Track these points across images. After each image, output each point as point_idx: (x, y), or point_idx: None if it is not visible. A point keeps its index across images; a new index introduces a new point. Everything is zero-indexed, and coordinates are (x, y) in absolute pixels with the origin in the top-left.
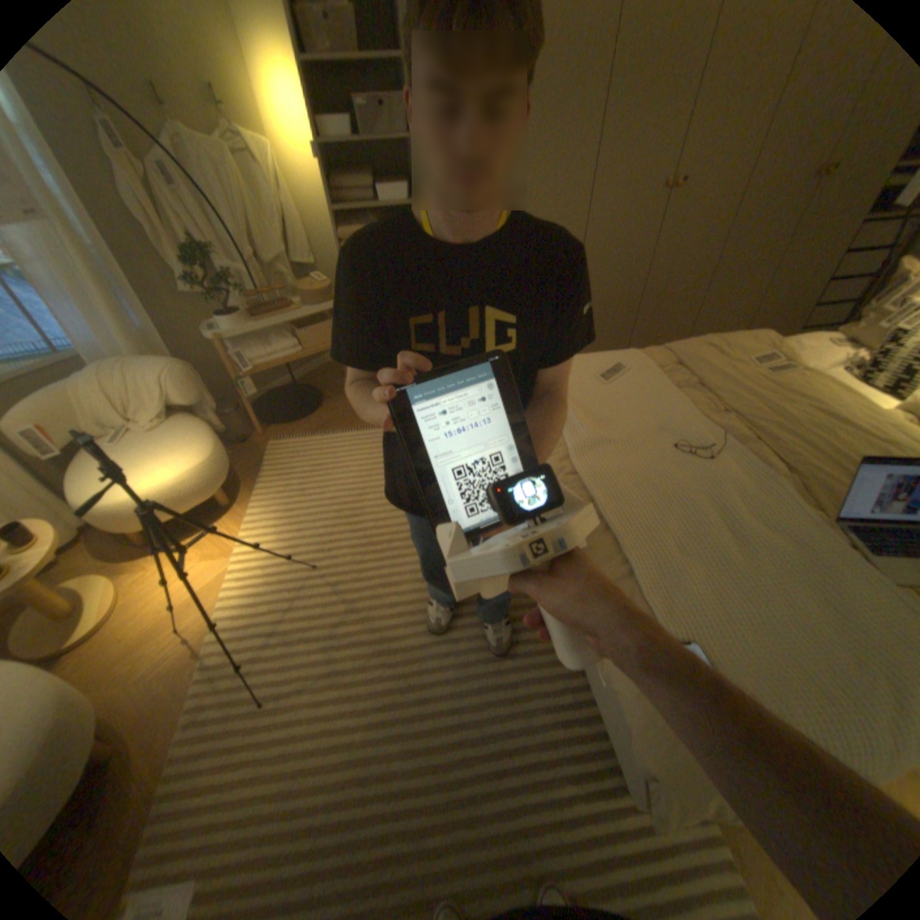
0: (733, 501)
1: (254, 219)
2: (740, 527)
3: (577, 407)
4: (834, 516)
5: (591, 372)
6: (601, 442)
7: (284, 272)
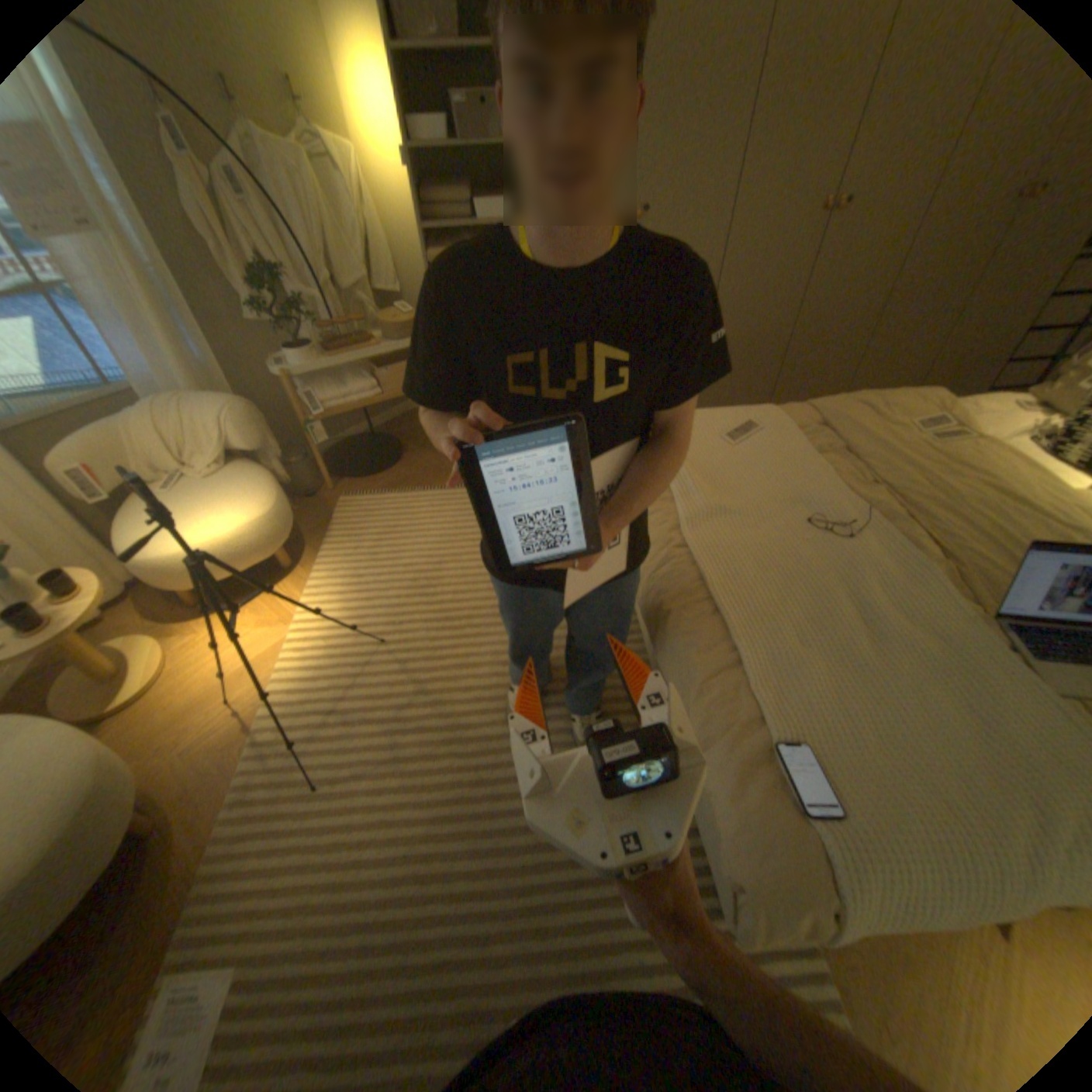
0: (871, 588)
1: (333, 238)
2: (876, 618)
3: (695, 470)
4: (992, 612)
5: (715, 430)
6: (720, 512)
7: (365, 301)
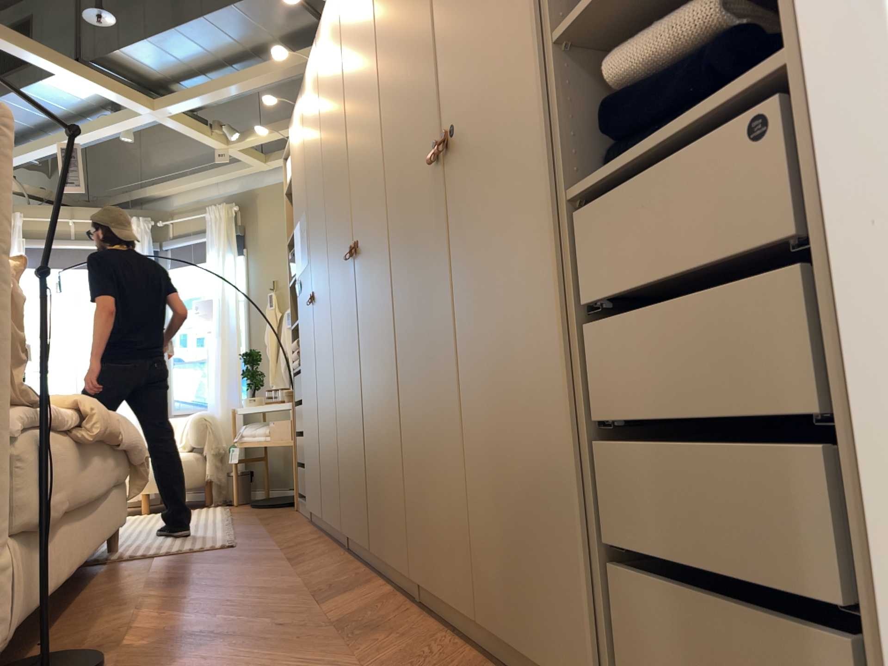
0: None
1: None
2: None
3: None
4: None
5: None
6: None
7: None
